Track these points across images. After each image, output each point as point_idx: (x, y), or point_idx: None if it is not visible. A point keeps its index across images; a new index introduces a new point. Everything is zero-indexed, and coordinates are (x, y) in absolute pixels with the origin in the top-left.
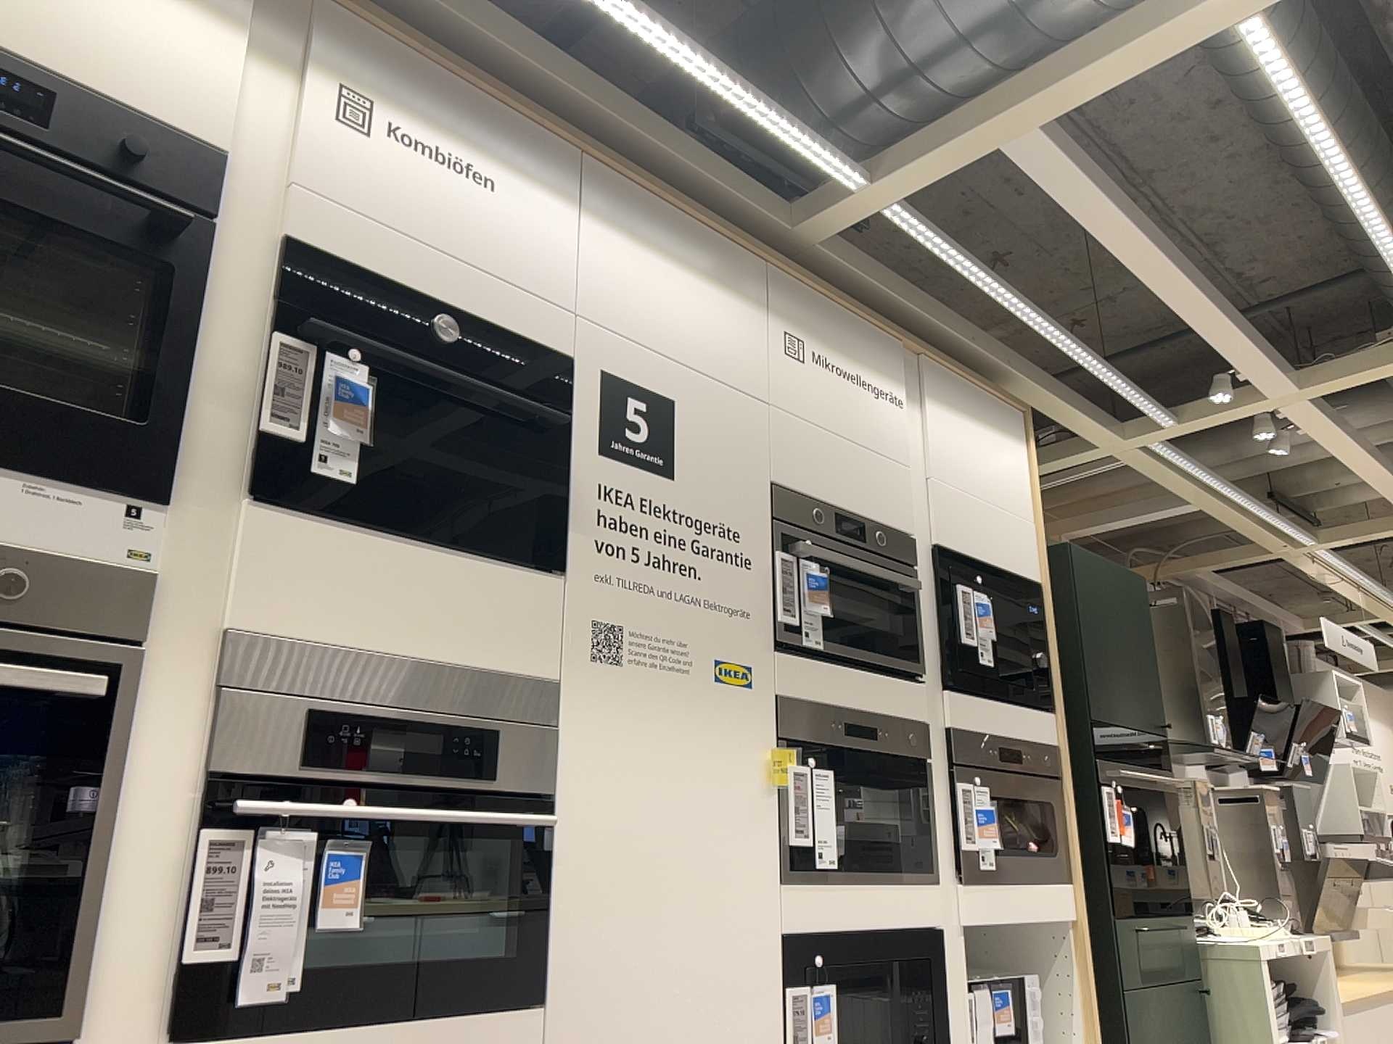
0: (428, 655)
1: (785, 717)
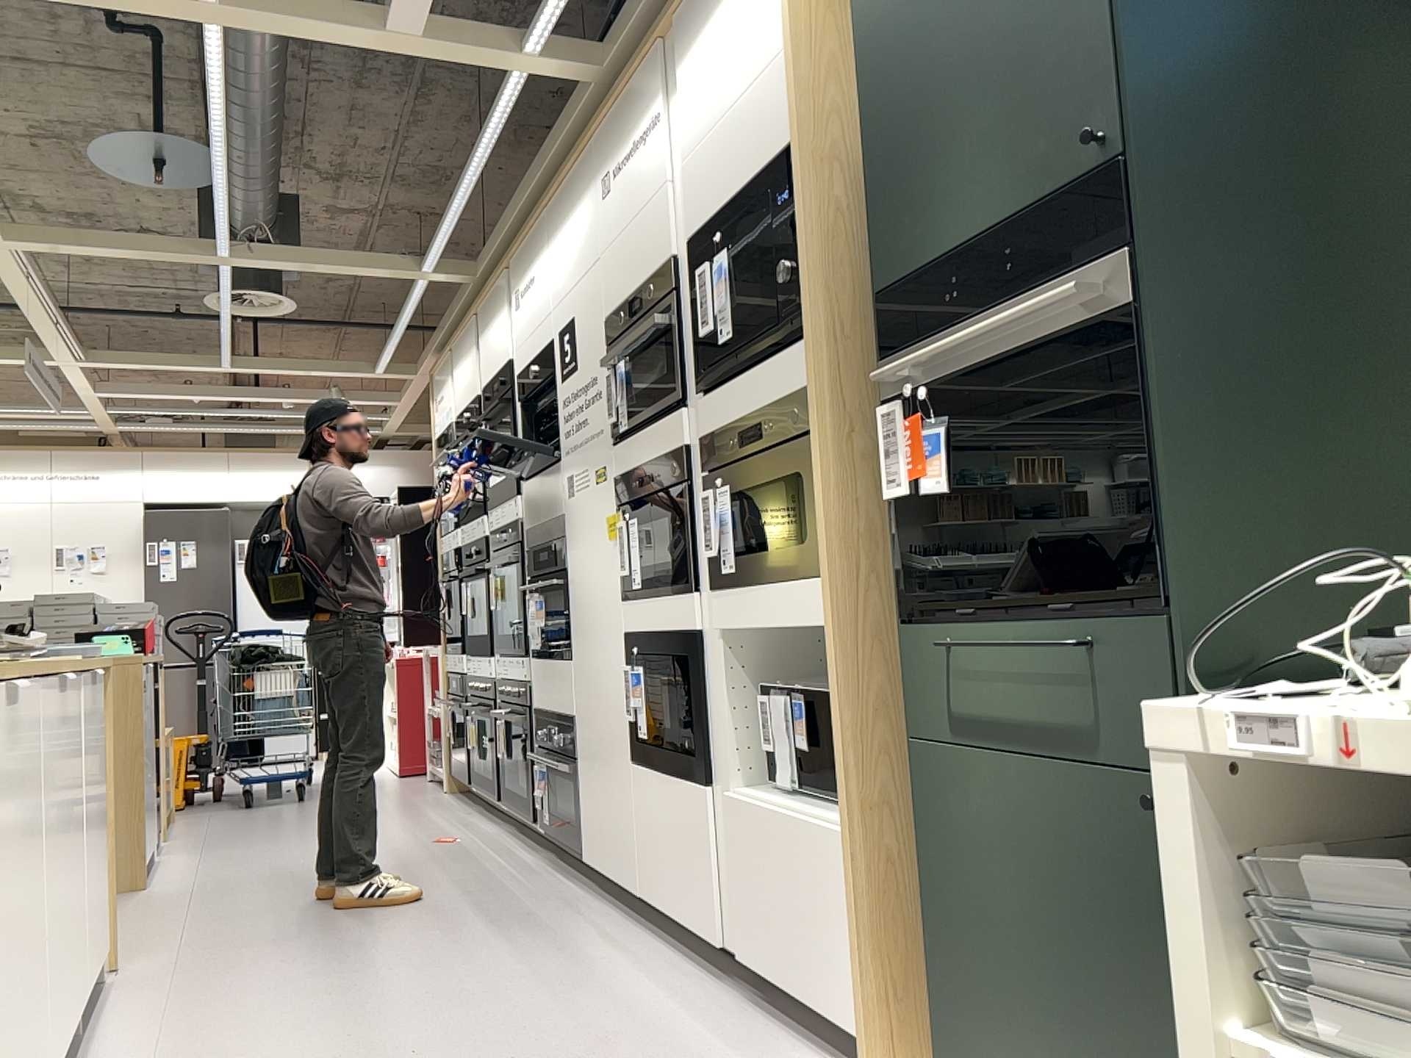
0: (549, 522)
1: (619, 495)
